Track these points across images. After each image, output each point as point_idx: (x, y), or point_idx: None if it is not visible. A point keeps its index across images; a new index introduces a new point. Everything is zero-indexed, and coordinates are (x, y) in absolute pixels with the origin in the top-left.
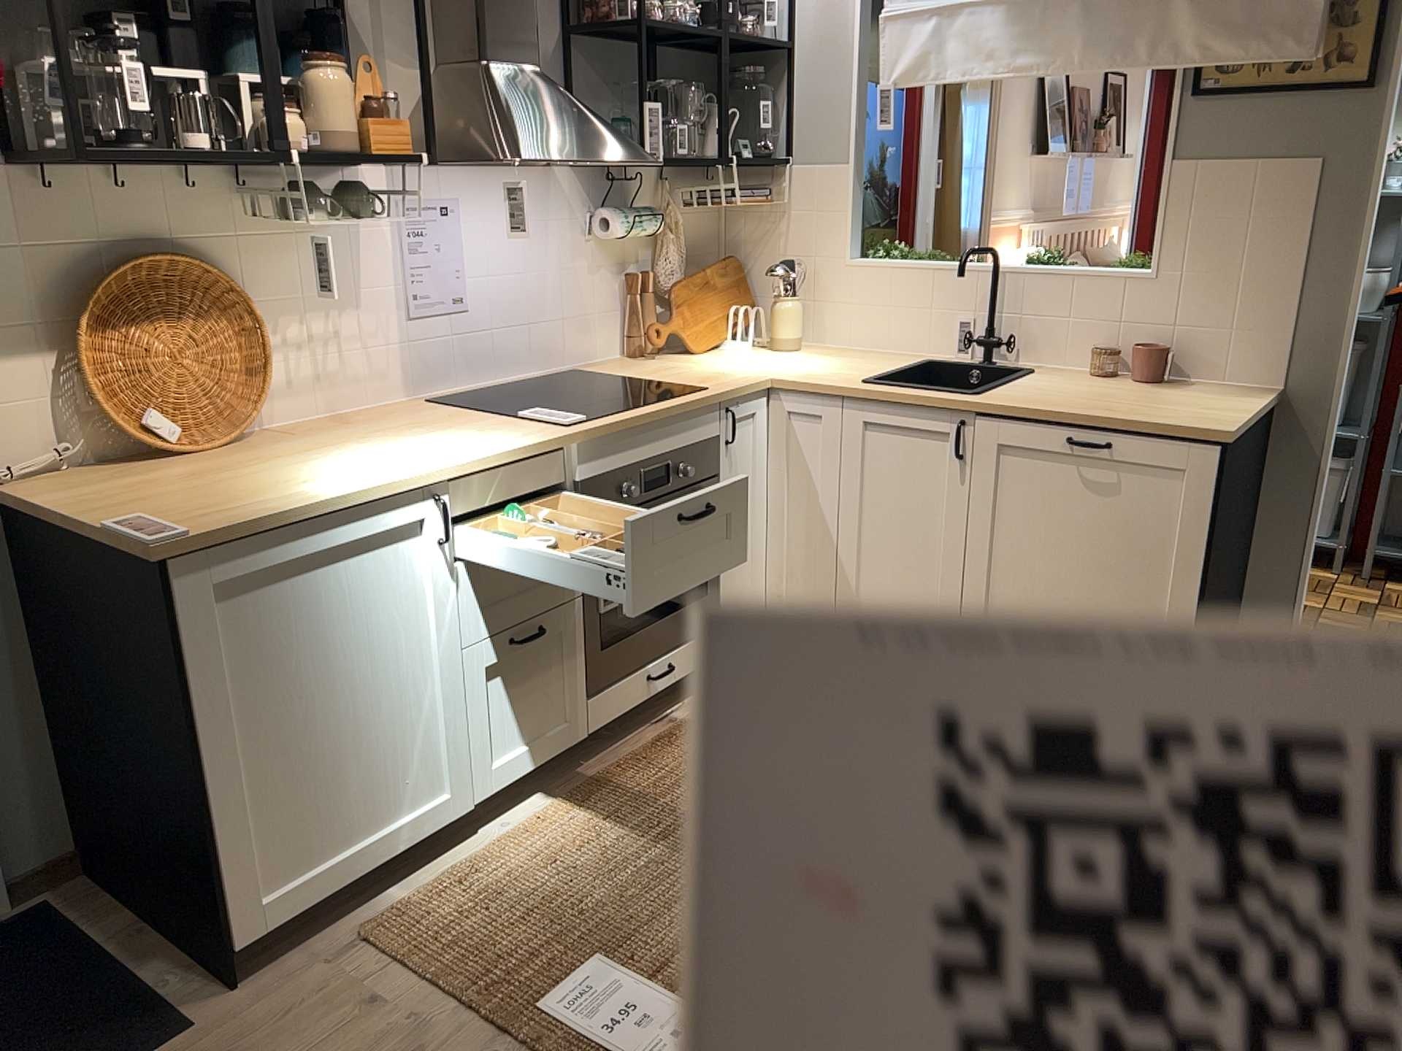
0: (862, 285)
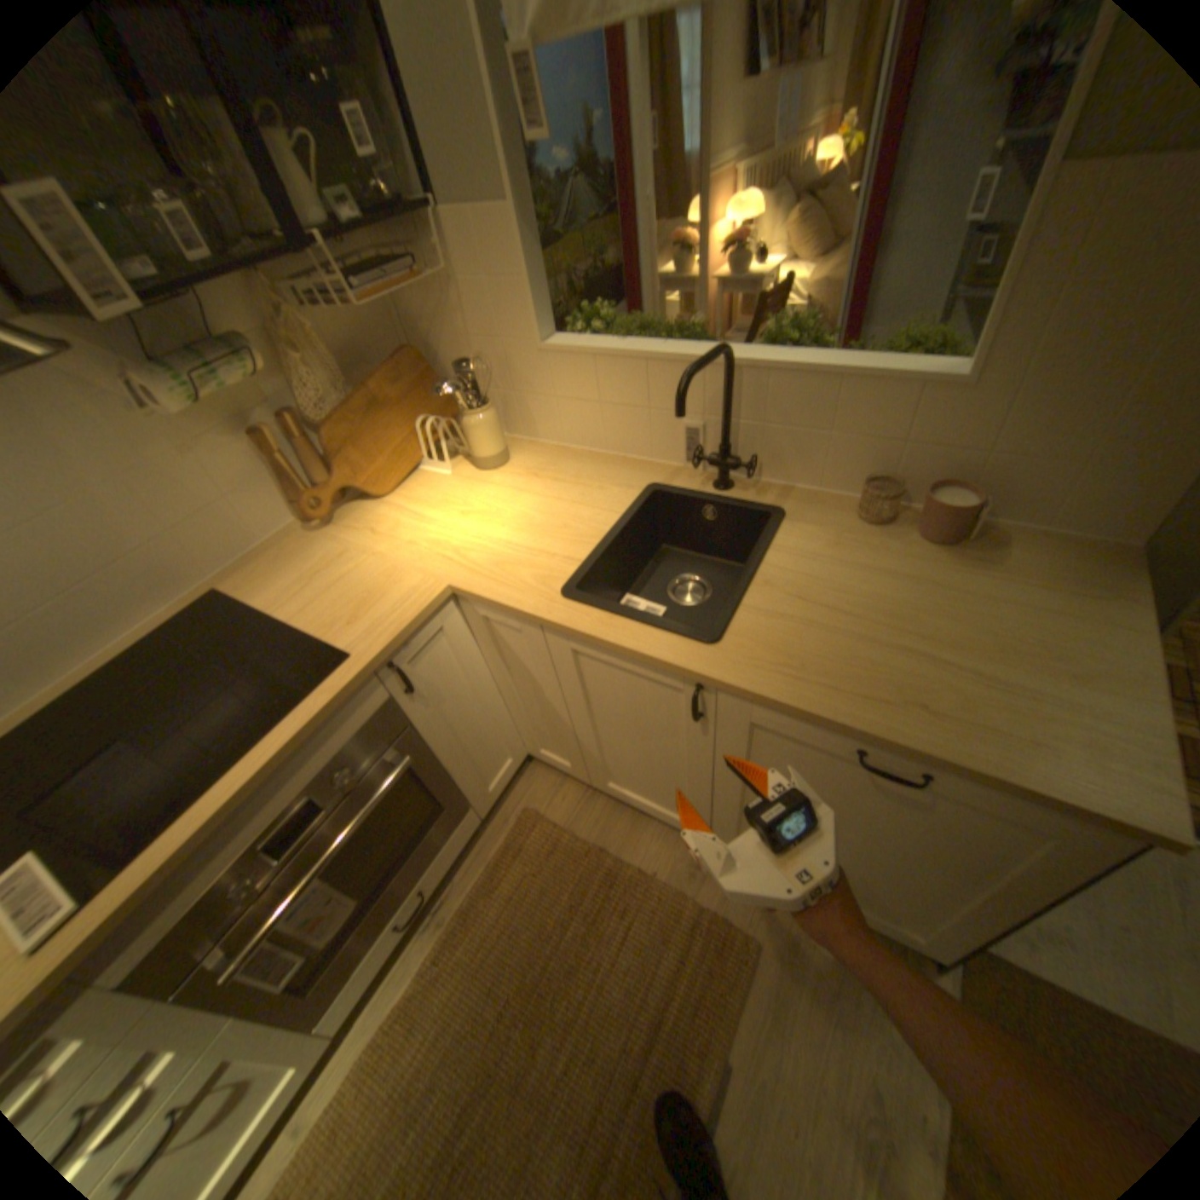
0: (560, 376)
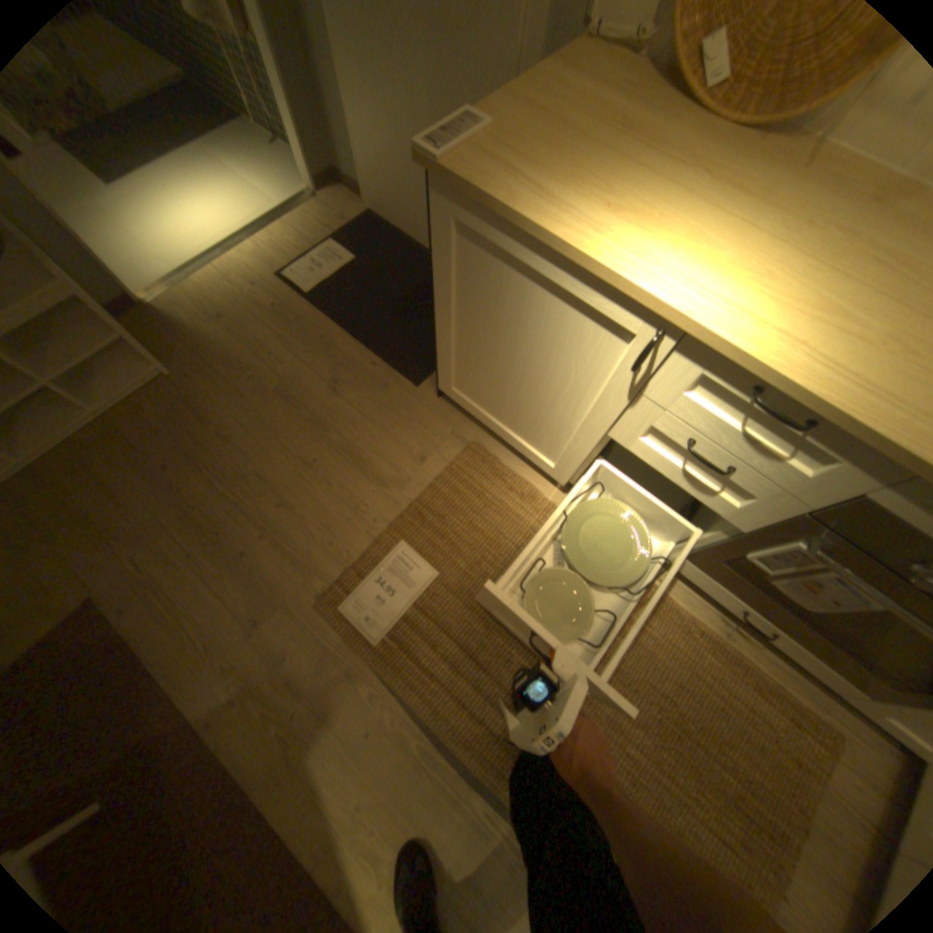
0: None
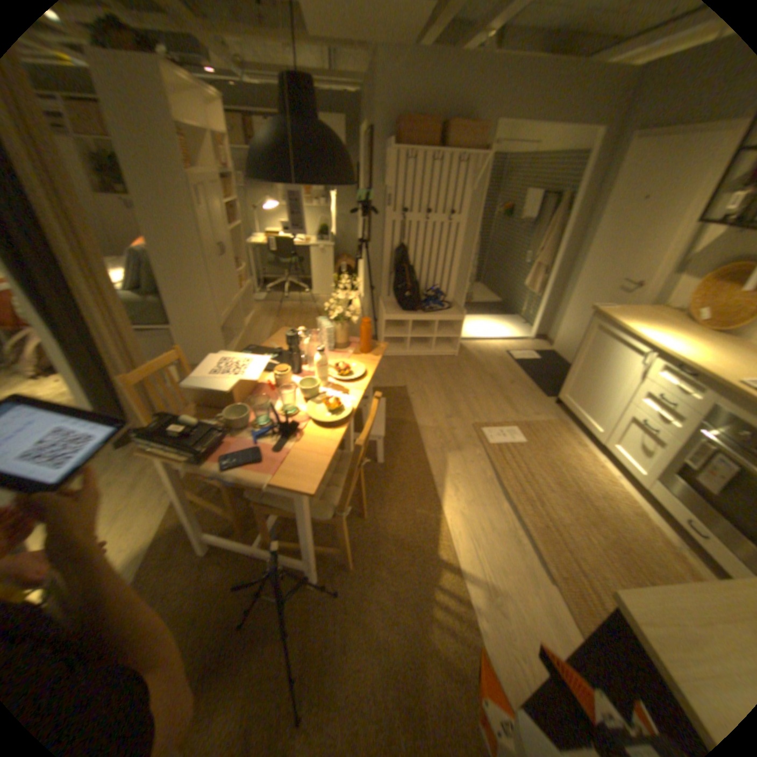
0: None
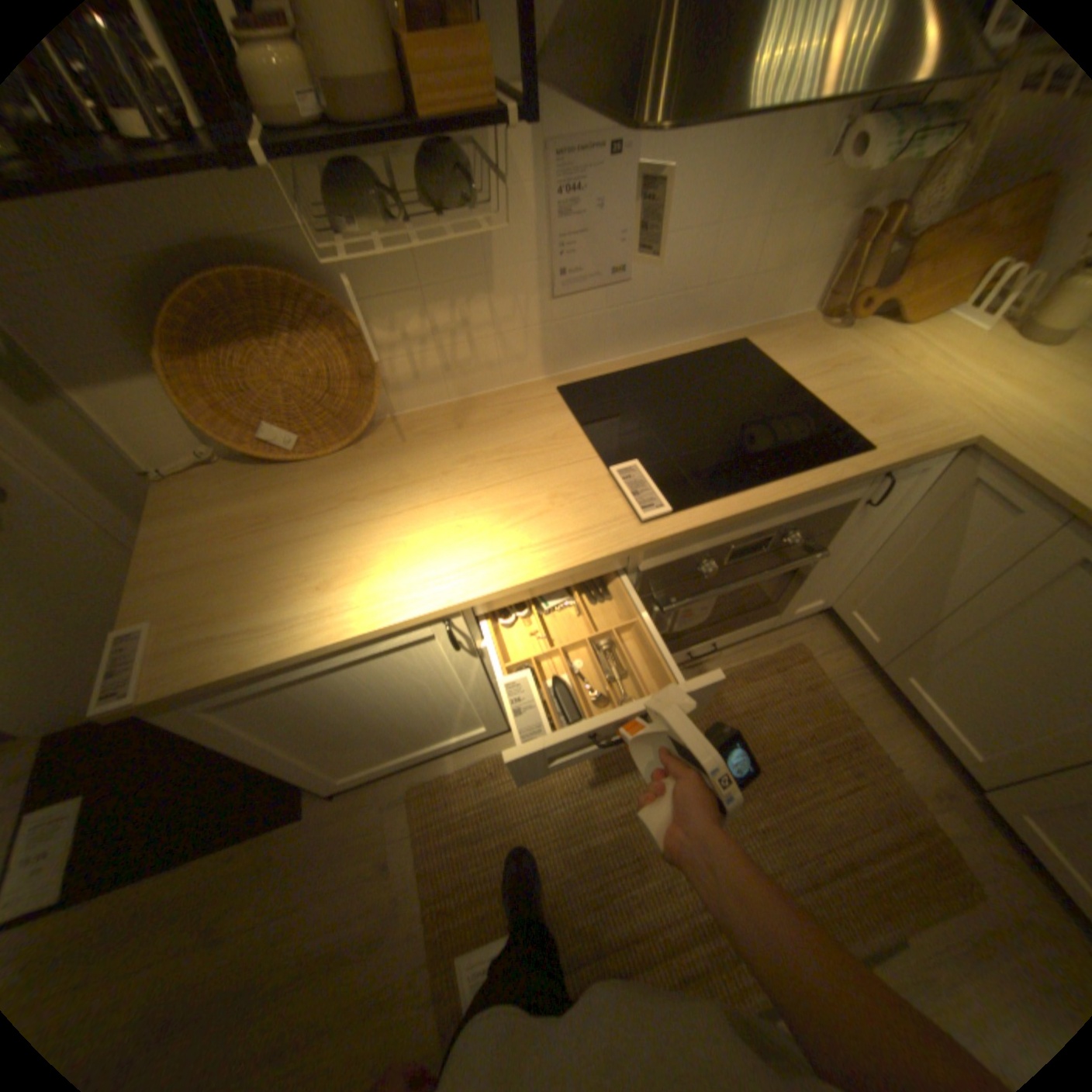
0: None
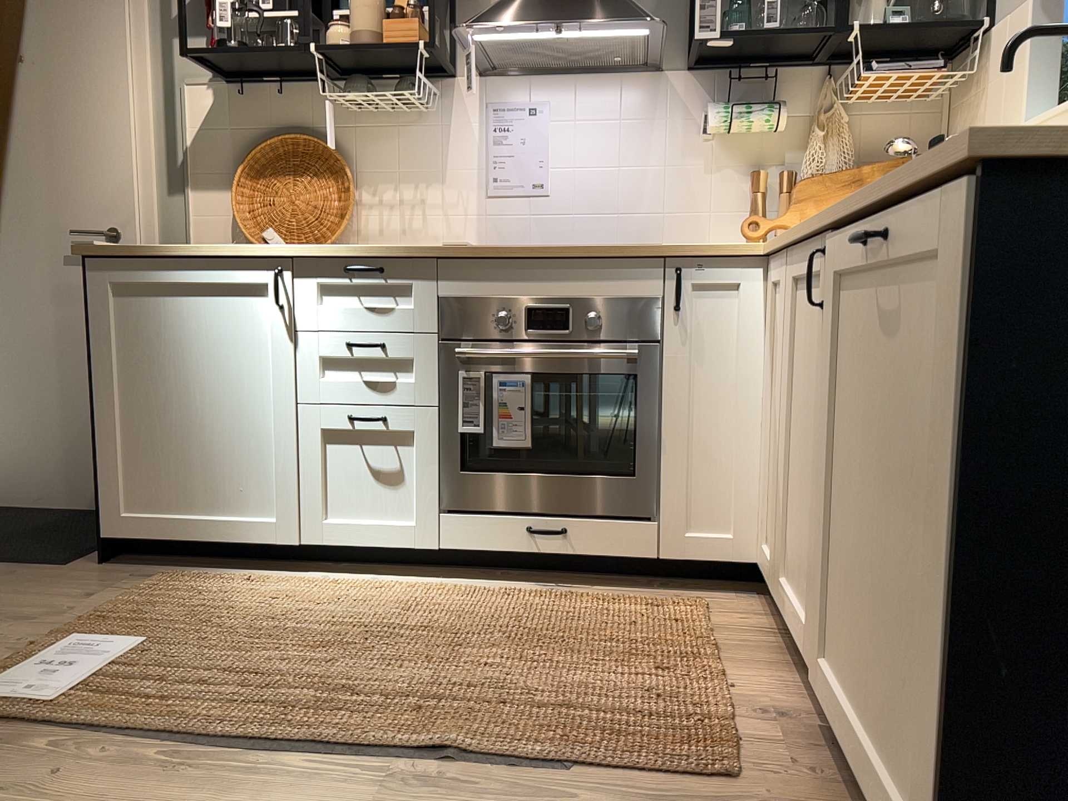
0: None
